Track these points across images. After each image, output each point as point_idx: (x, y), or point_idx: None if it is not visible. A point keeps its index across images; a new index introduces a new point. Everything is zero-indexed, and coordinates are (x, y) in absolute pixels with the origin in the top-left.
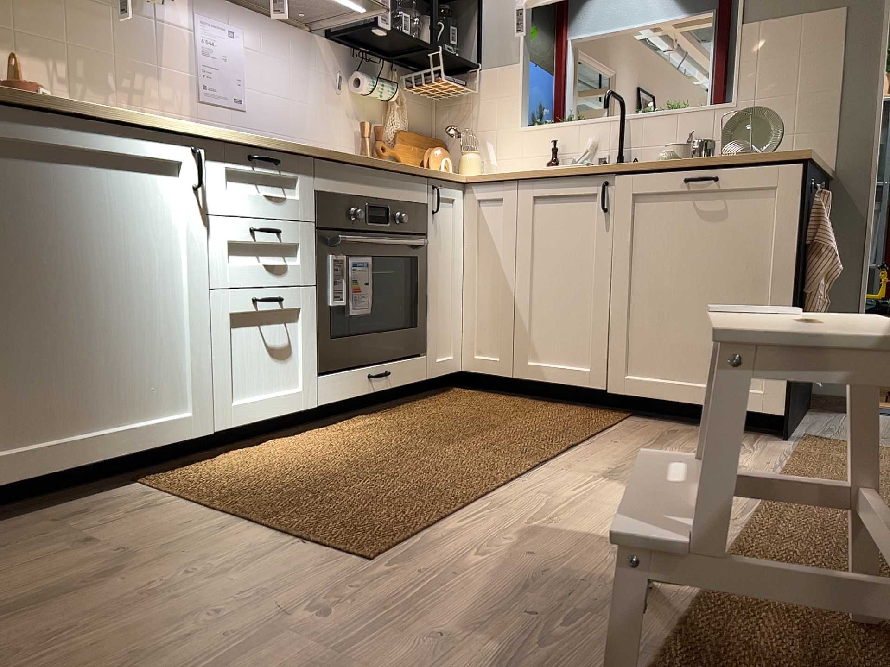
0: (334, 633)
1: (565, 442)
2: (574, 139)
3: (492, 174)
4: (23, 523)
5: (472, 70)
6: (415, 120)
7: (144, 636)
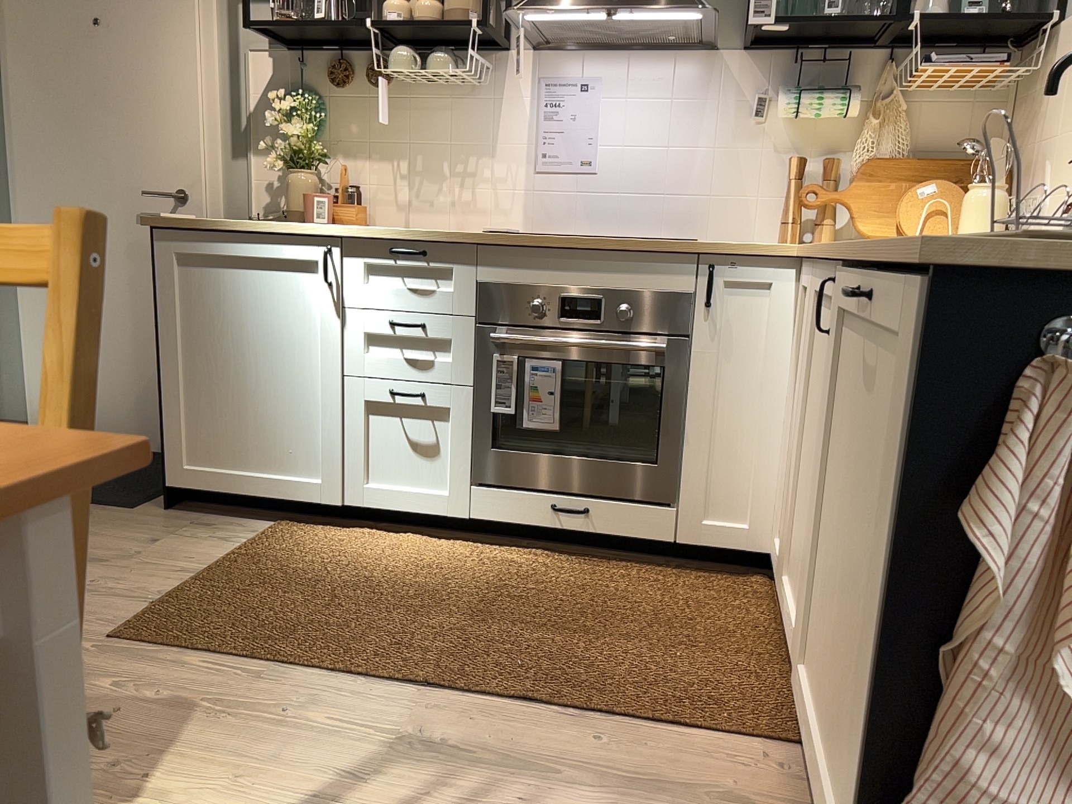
0: None
1: (538, 699)
2: None
3: (806, 248)
4: (185, 517)
5: (1052, 24)
6: (948, 131)
7: None
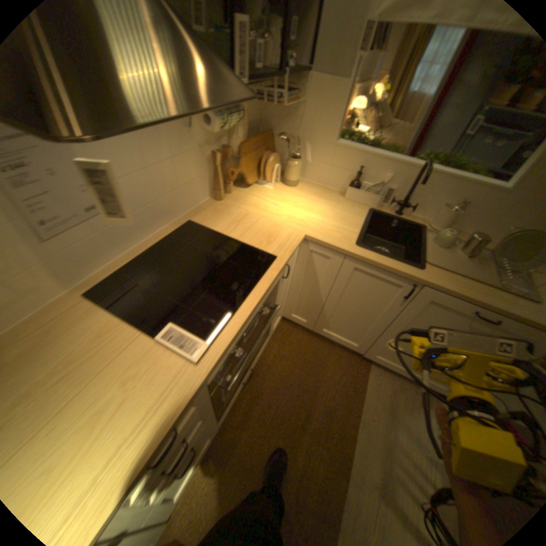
0: None
1: (352, 435)
2: (374, 166)
3: (326, 242)
4: None
5: (303, 67)
6: (249, 113)
7: None
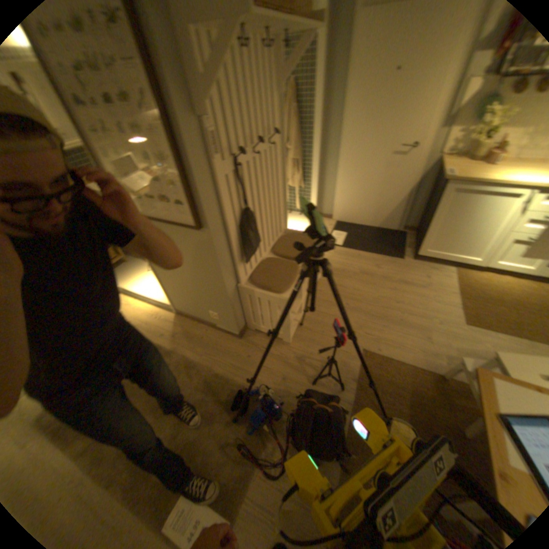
0: (437, 328)
1: None
2: None
3: None
4: (424, 264)
5: None
6: None
7: (414, 302)
